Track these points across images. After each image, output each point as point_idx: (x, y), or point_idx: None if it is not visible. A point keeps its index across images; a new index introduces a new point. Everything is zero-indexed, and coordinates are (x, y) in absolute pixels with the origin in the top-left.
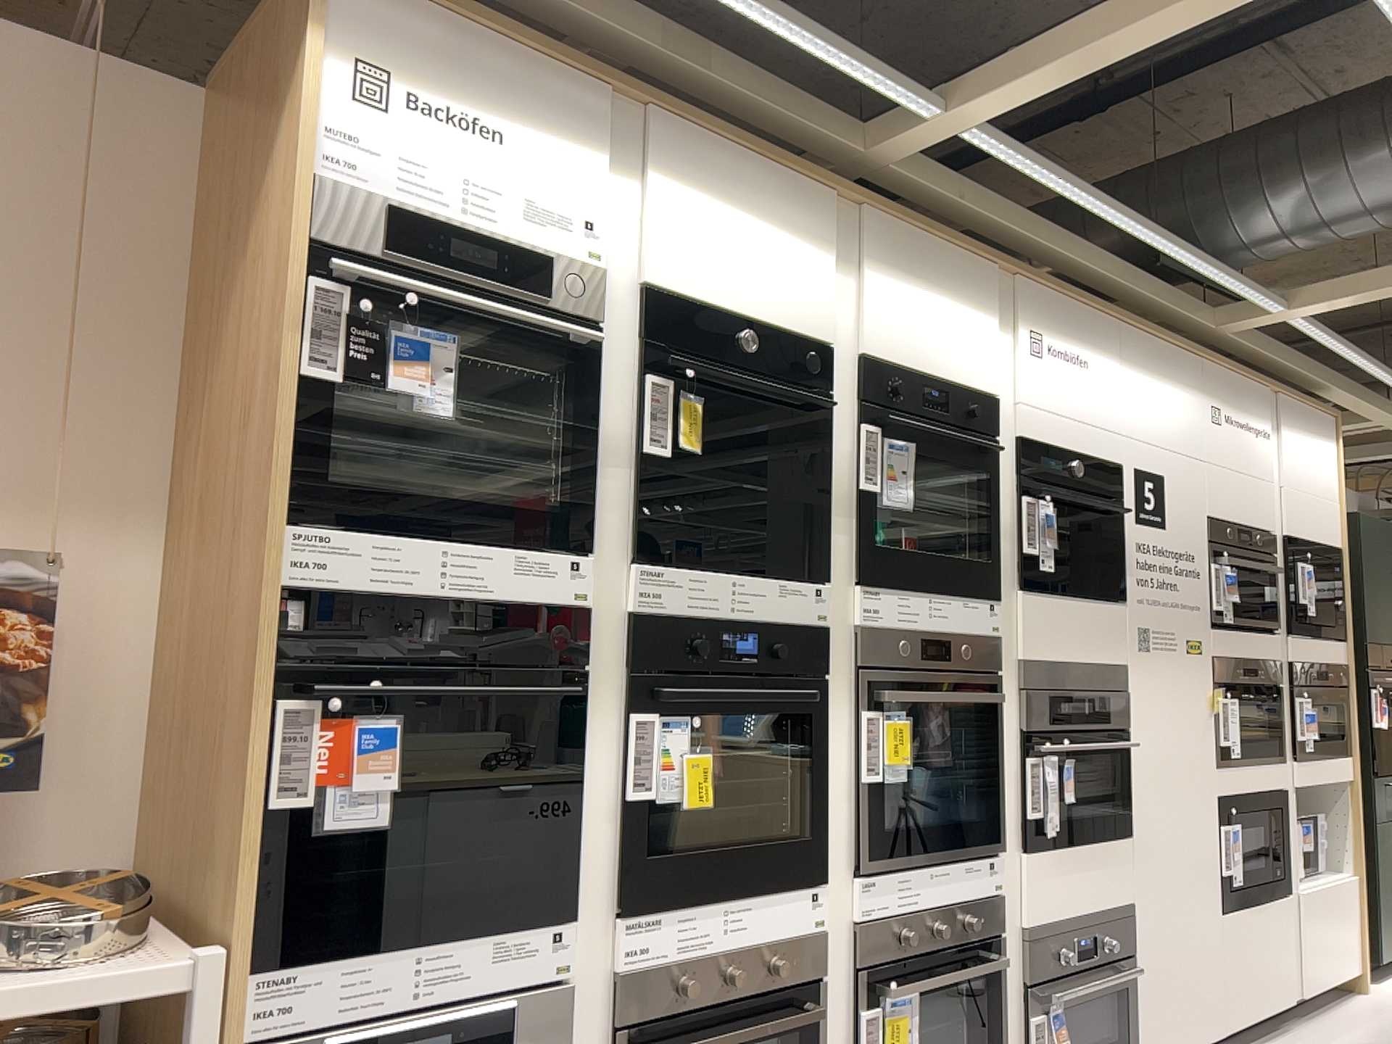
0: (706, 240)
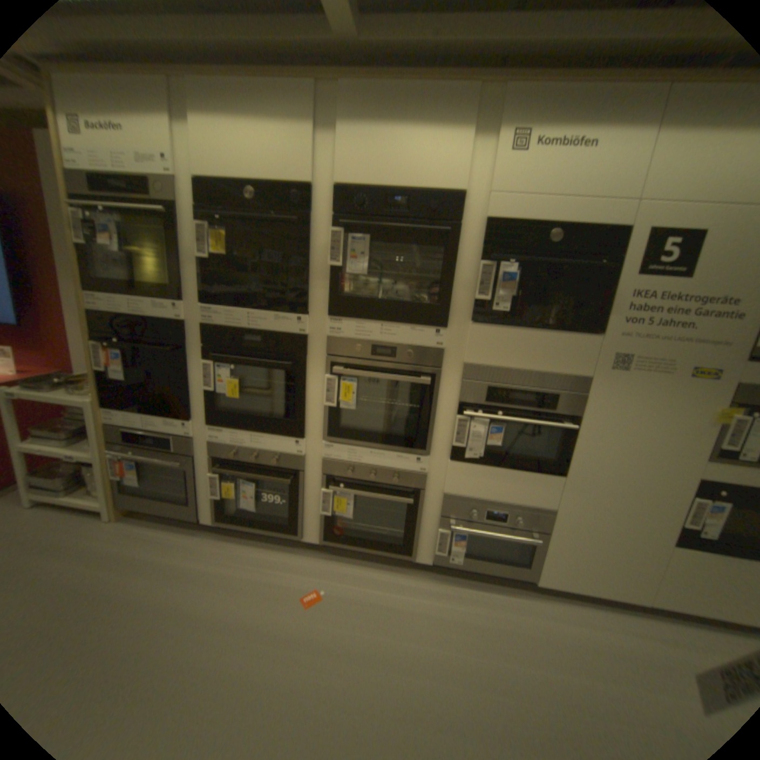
0: (222, 141)
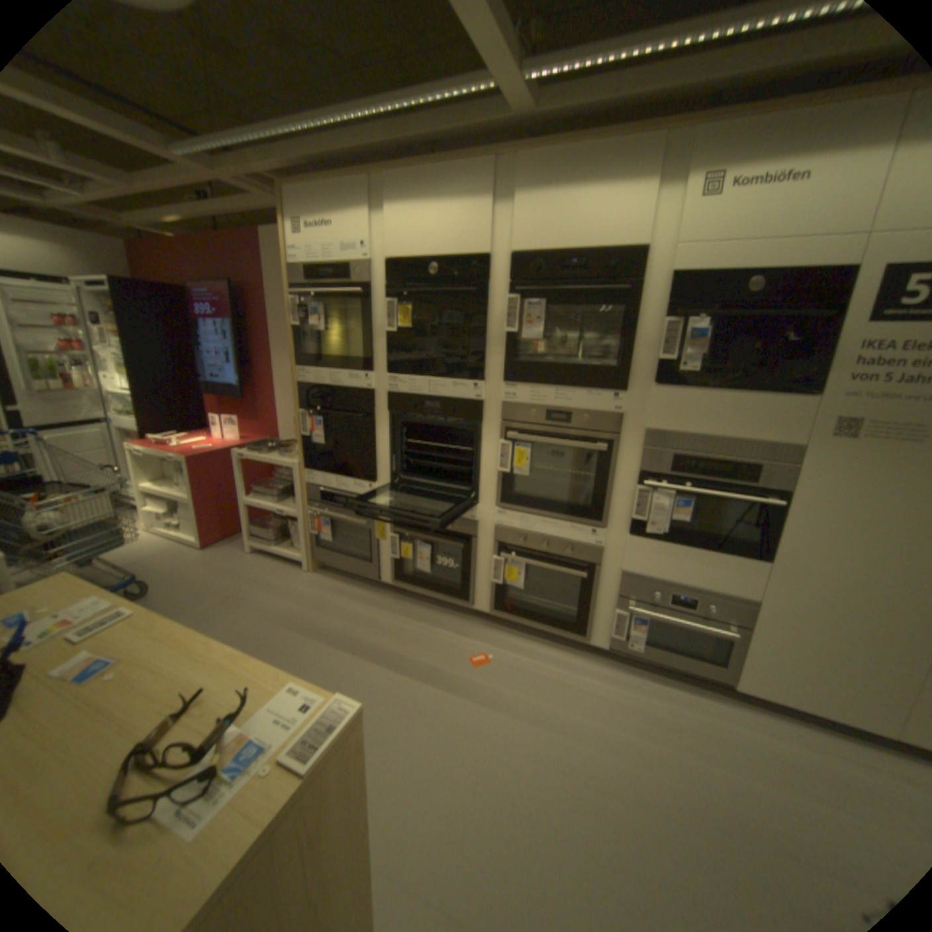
0: (410, 224)
